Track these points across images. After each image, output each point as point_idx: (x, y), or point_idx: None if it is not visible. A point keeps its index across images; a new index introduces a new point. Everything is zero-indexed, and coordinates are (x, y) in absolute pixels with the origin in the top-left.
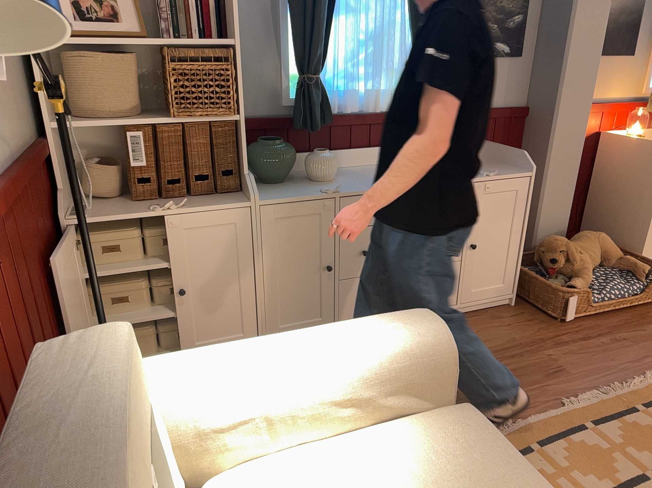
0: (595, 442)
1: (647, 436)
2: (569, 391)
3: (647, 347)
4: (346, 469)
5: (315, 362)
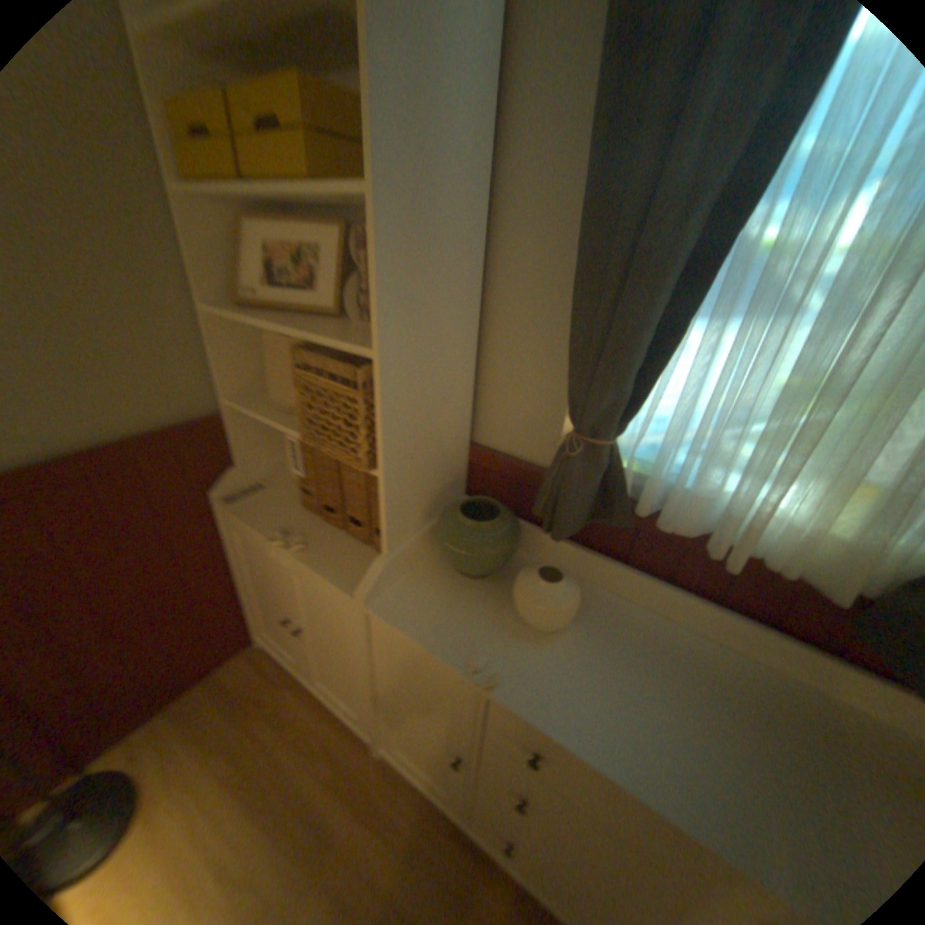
0: None
1: None
2: None
3: None
4: None
5: None
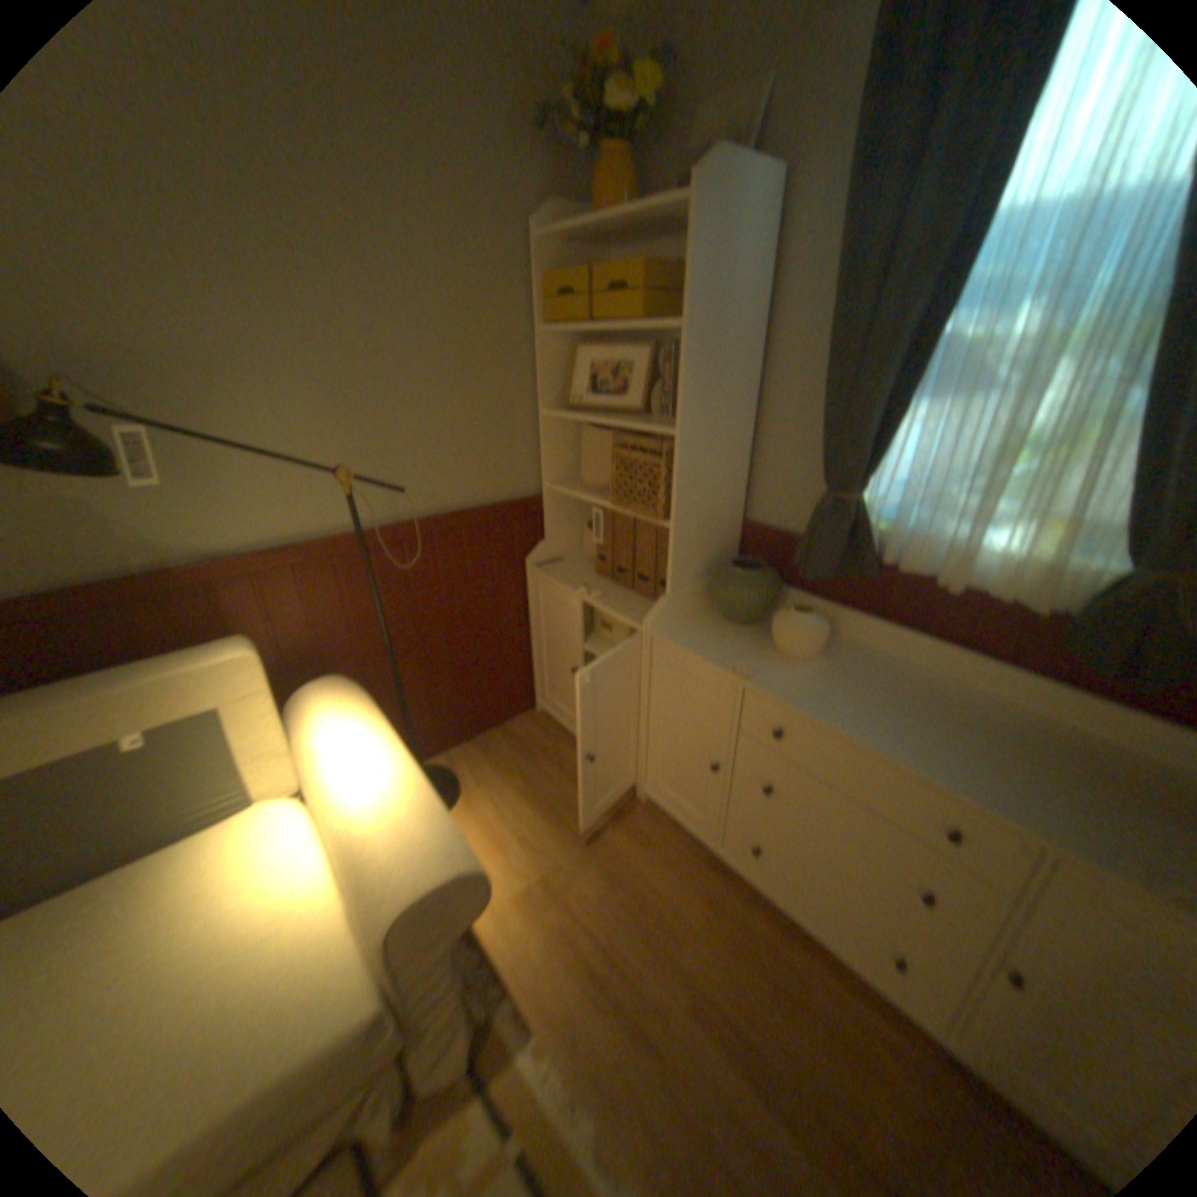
0: None
1: None
2: None
3: None
4: (273, 897)
5: (338, 800)
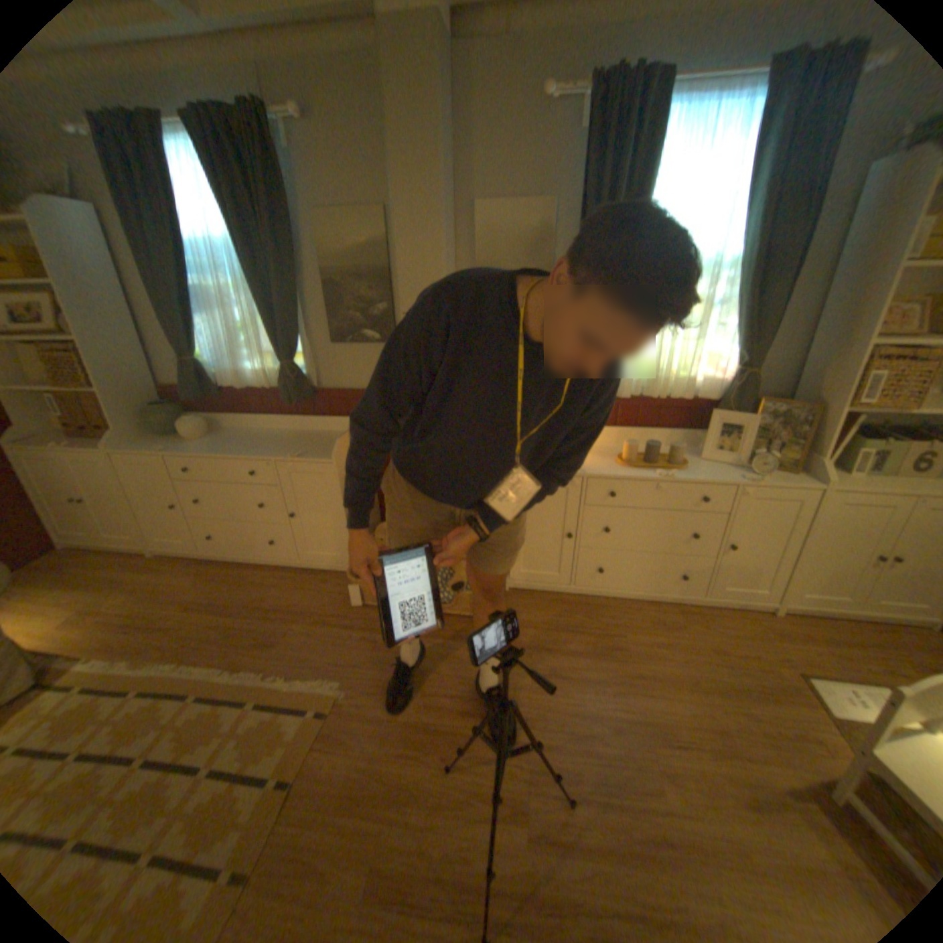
0: (164, 716)
1: (201, 733)
2: (238, 668)
3: (373, 660)
4: None
5: None
